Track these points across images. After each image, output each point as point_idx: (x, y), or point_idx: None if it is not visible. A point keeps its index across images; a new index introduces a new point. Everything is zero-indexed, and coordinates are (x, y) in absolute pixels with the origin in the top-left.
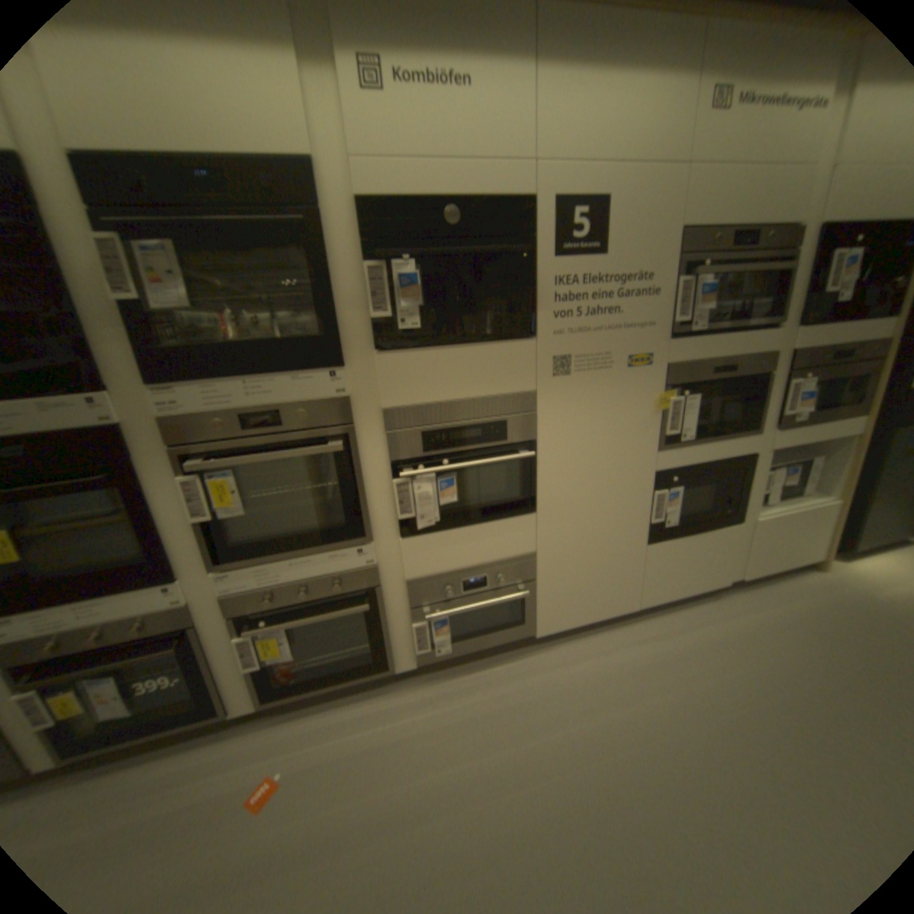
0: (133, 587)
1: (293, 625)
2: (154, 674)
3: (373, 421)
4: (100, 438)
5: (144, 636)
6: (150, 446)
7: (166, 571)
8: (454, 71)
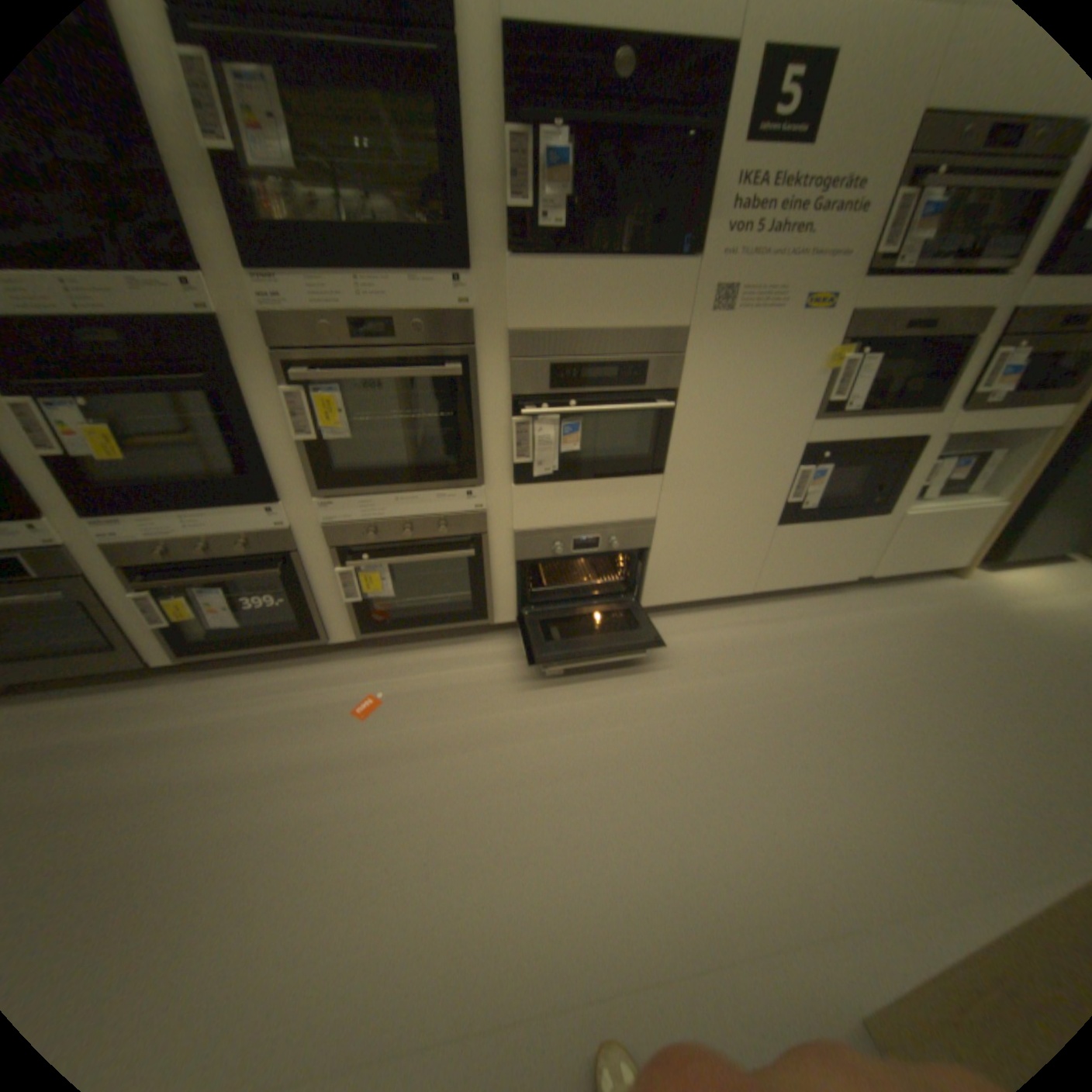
0: (236, 504)
1: (397, 561)
2: (257, 594)
3: (496, 344)
4: (195, 330)
5: (248, 555)
6: (248, 346)
7: (269, 490)
8: None
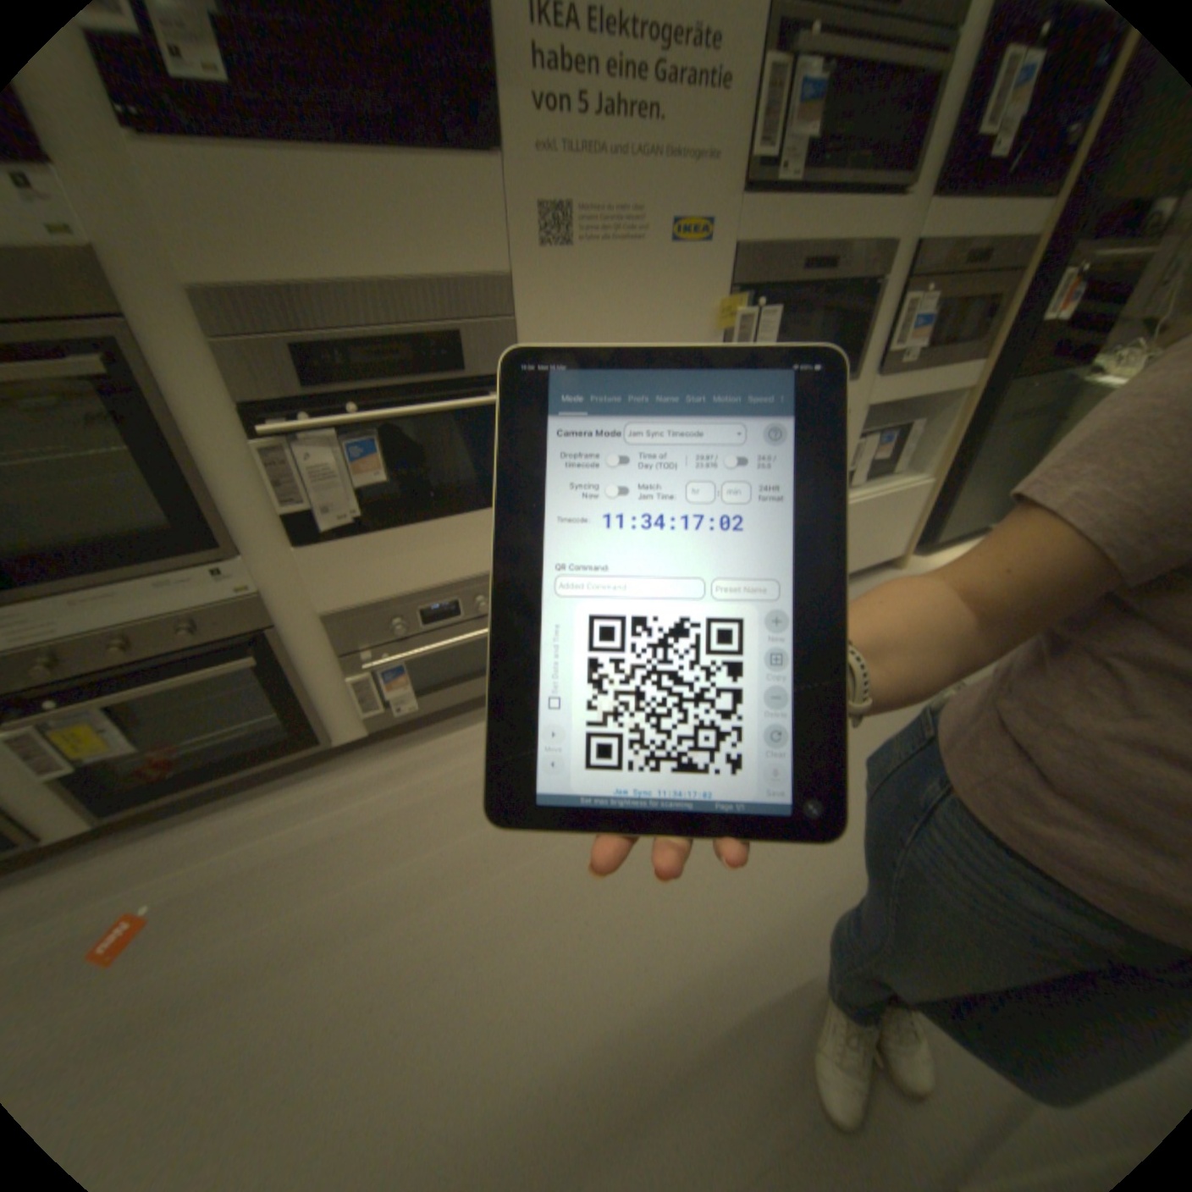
0: None
1: (110, 701)
2: None
3: (169, 312)
4: None
5: None
6: None
7: None
8: None
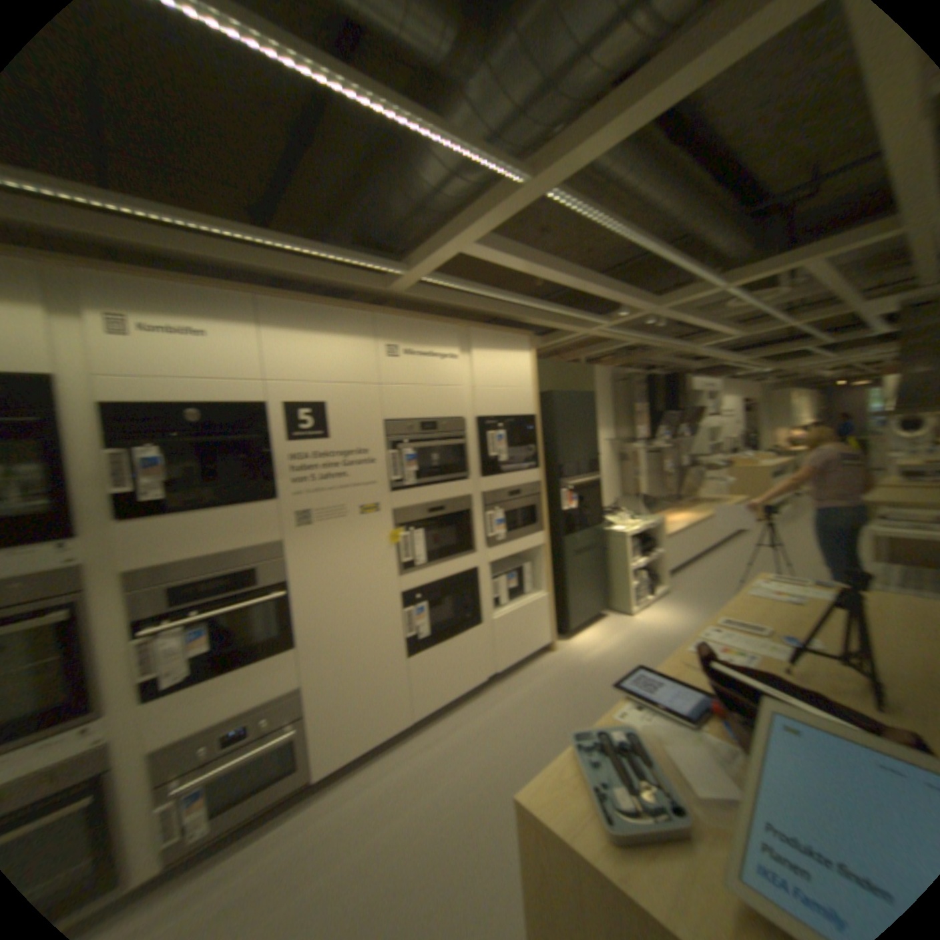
0: None
1: None
2: None
3: (101, 587)
4: None
5: None
6: None
7: None
8: (186, 327)
